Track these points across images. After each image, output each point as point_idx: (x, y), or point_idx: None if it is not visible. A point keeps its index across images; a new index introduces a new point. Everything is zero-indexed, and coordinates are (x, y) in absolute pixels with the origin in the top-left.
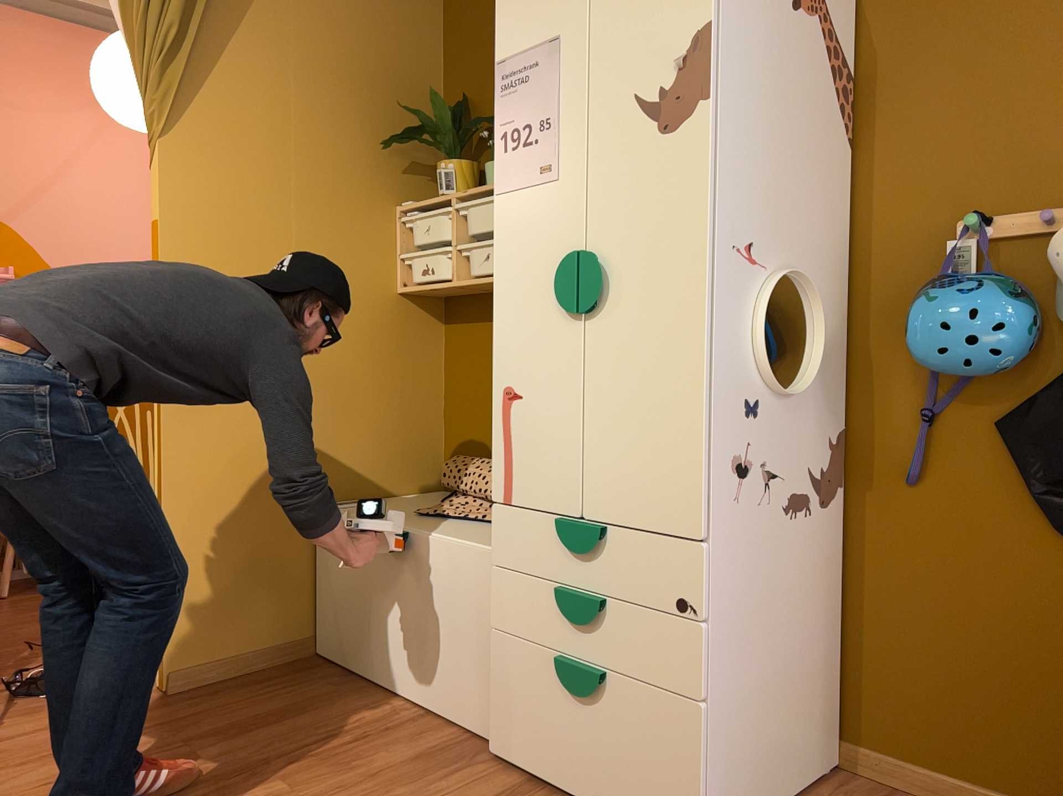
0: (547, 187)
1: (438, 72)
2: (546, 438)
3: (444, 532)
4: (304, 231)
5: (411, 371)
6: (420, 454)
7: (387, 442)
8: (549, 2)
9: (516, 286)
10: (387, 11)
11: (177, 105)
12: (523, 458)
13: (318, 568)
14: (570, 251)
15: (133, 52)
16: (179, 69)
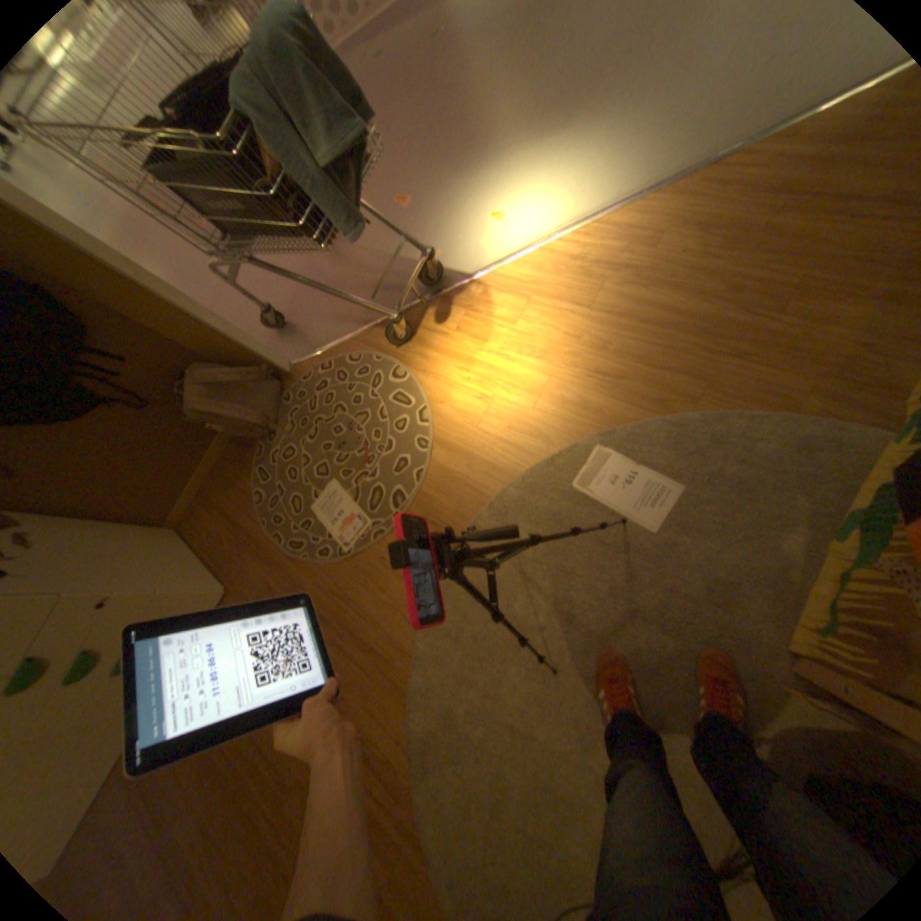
0: None
1: None
2: None
3: None
4: None
5: None
6: None
7: None
8: None
9: None
10: None
11: None
12: None
13: None
14: None
15: None
16: None
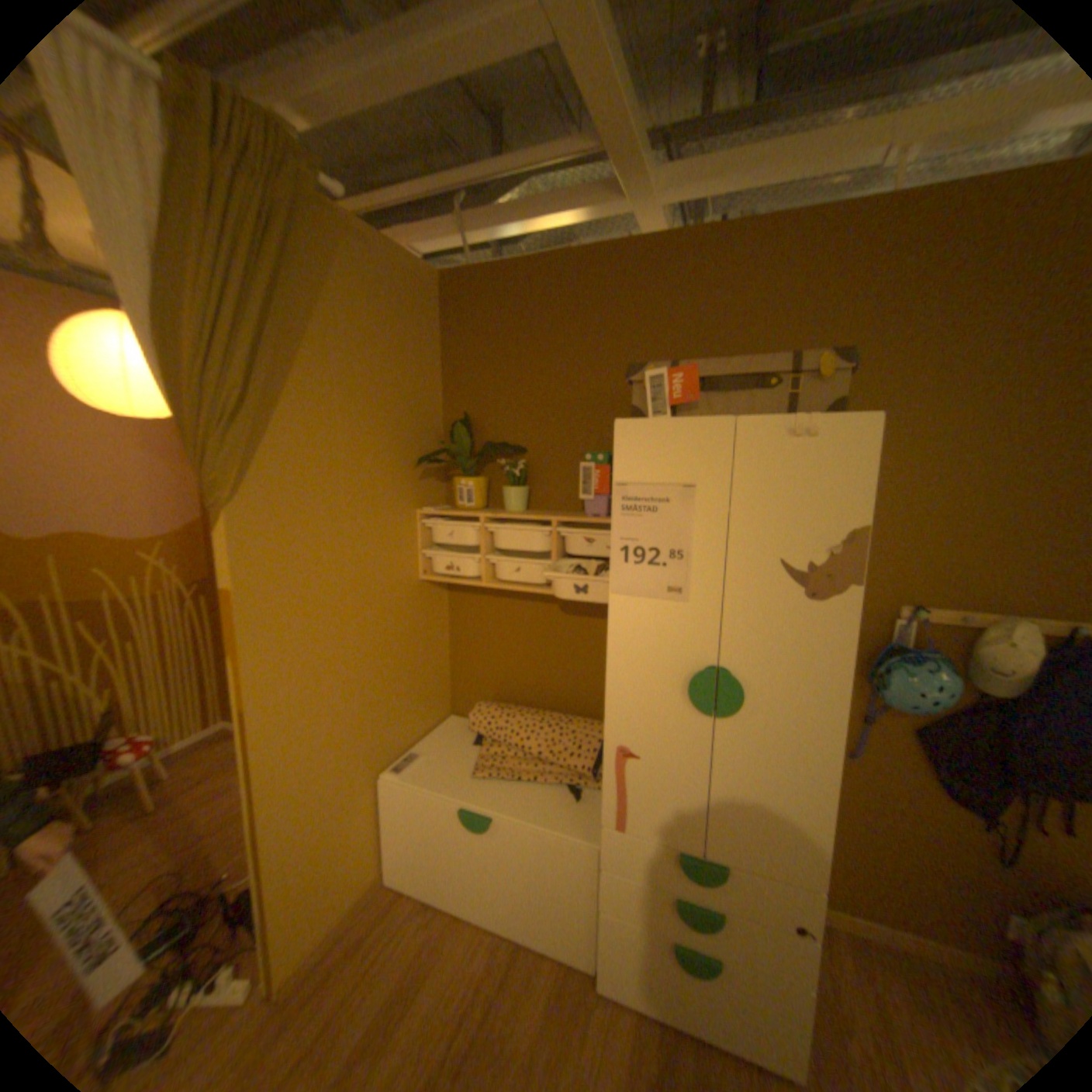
0: (676, 606)
1: (437, 387)
2: (666, 795)
3: (521, 812)
4: (353, 554)
5: (430, 637)
6: (437, 695)
7: (417, 699)
8: (684, 450)
9: (634, 673)
10: (402, 338)
11: (236, 468)
12: (640, 804)
13: (379, 822)
14: (701, 663)
15: (163, 399)
16: (236, 429)
